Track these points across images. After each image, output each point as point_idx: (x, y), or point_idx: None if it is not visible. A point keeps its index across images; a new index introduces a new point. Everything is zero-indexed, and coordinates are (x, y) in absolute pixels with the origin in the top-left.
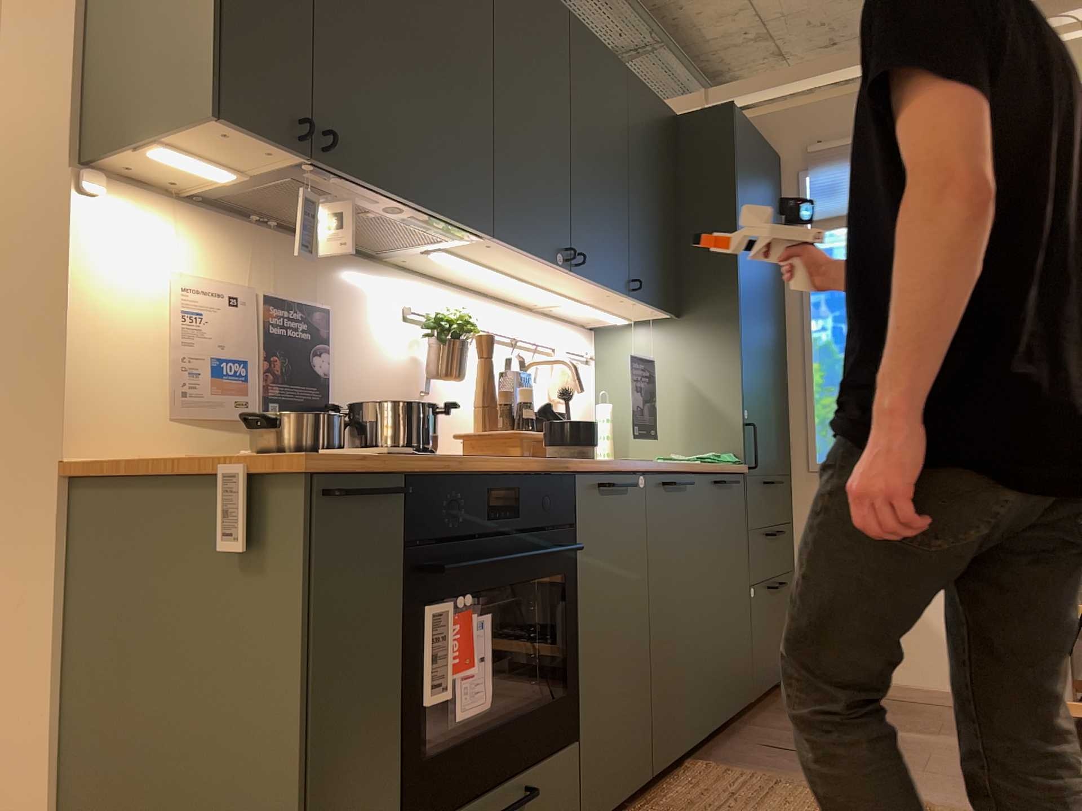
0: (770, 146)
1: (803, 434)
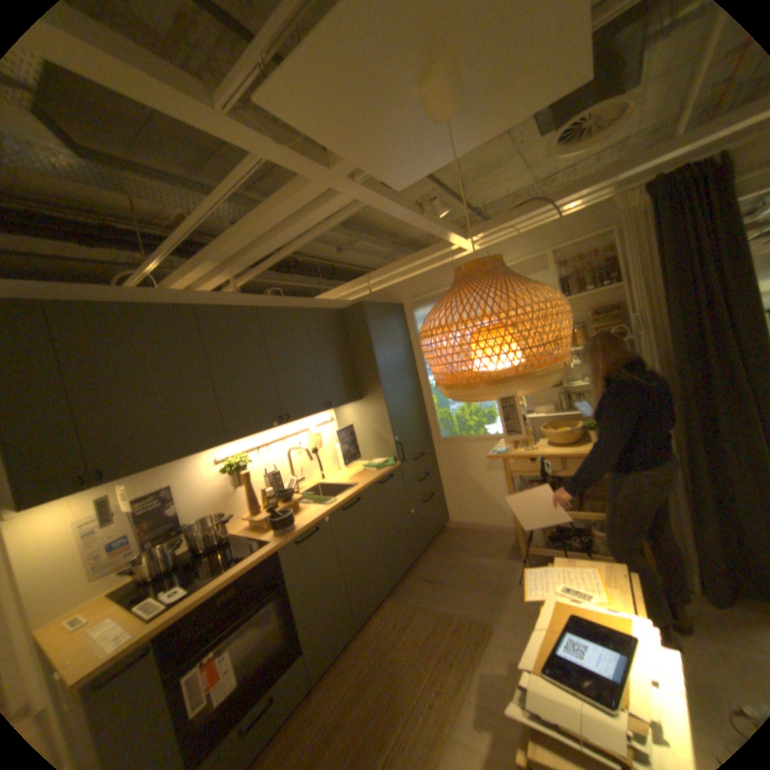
0: (397, 298)
1: (434, 426)
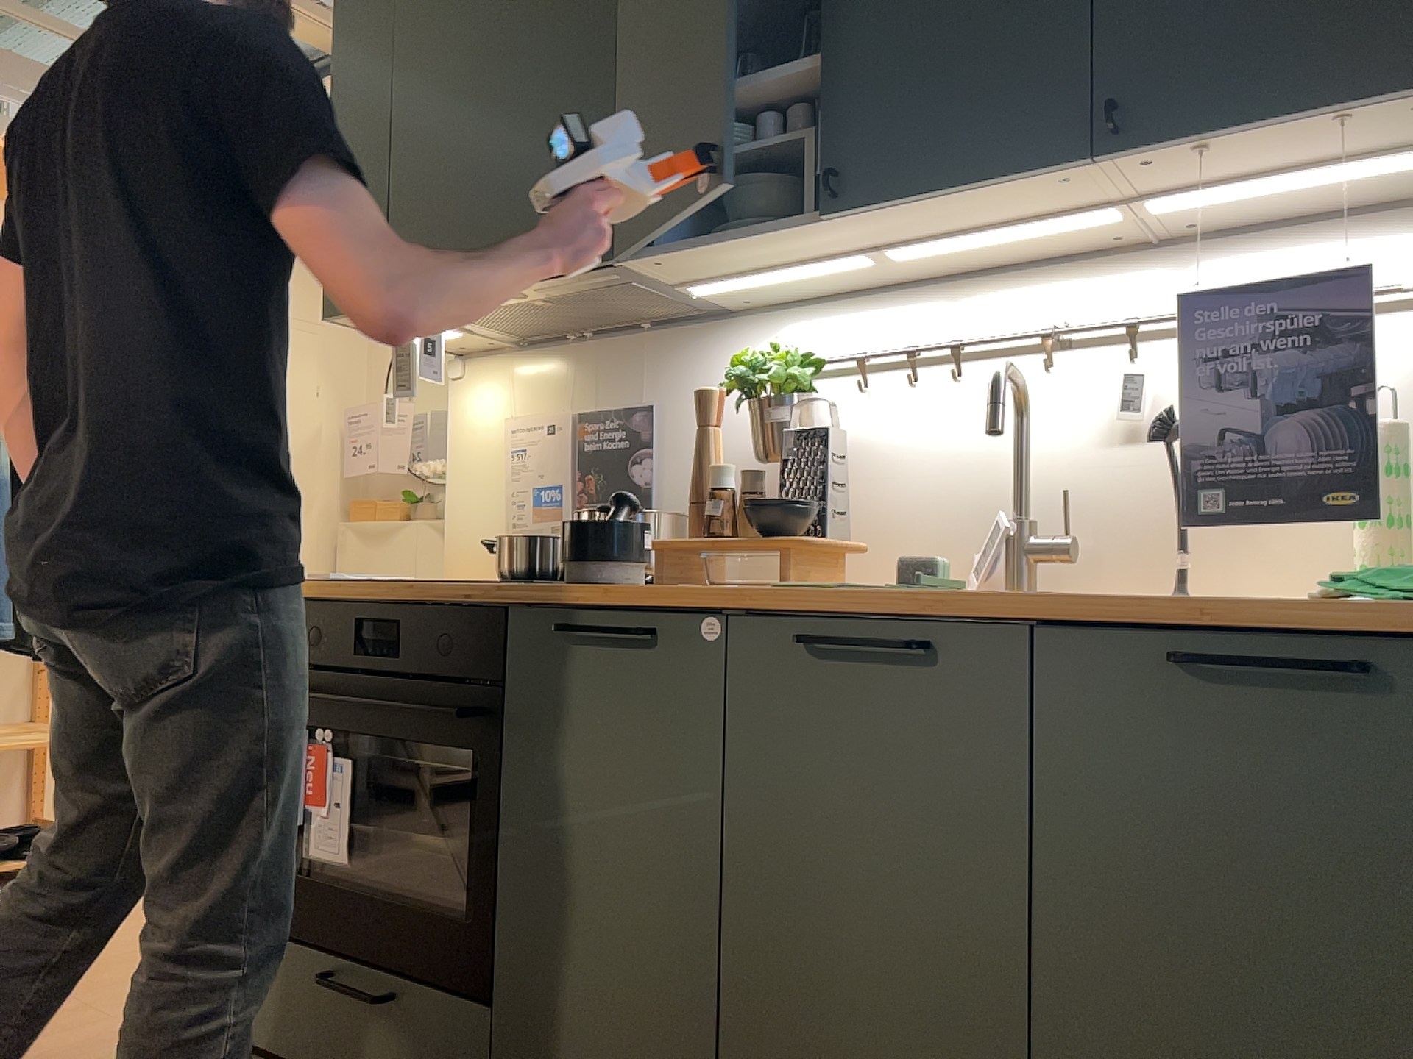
0: None
1: None
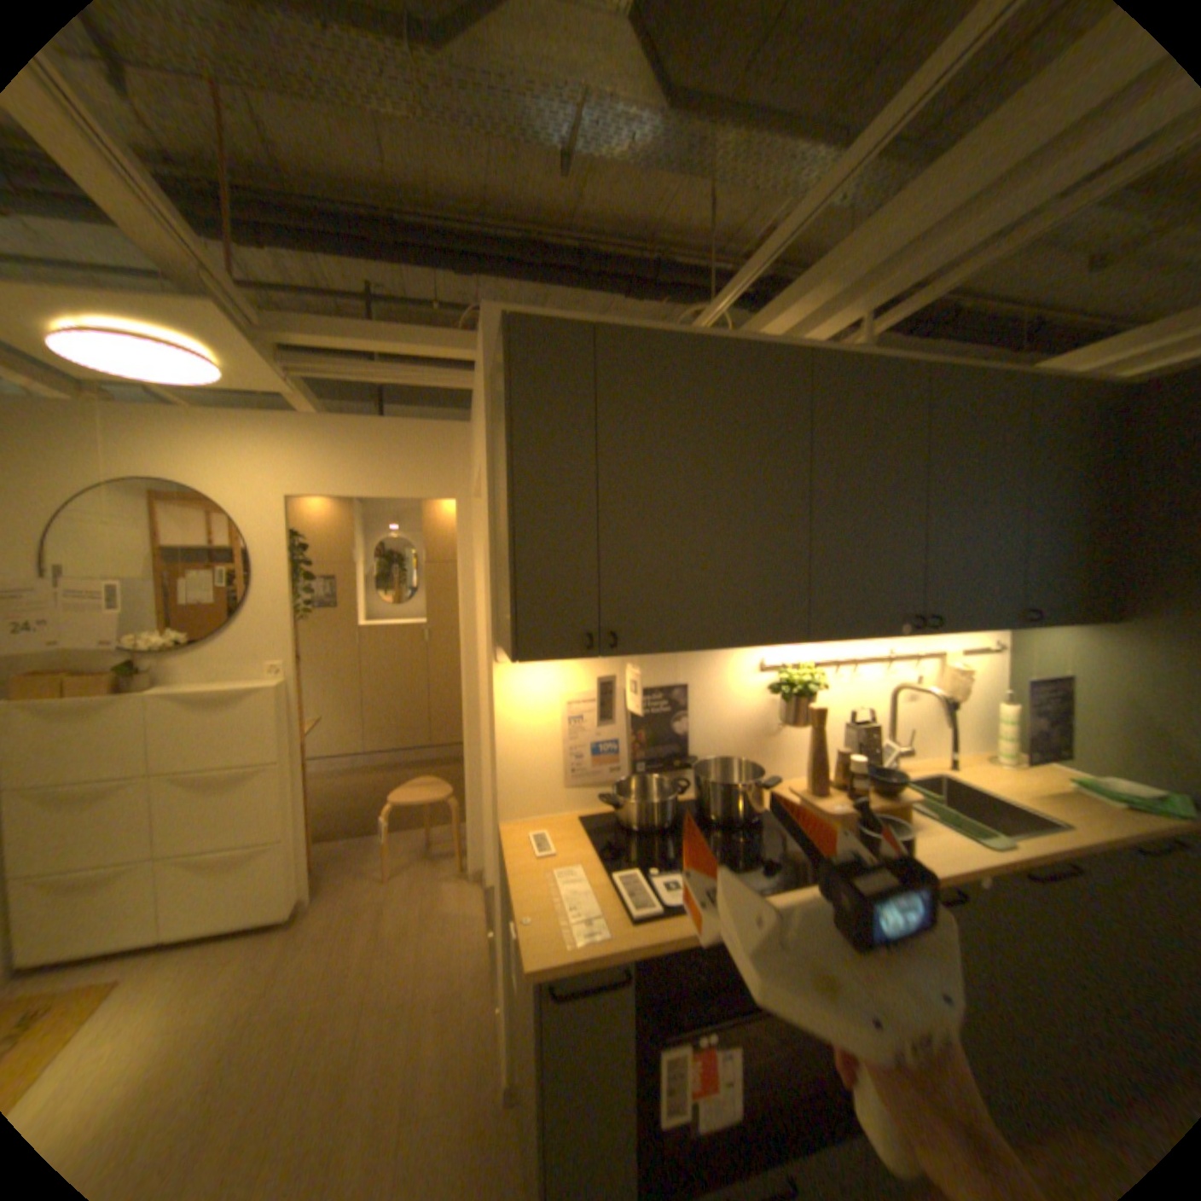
0: None
1: None
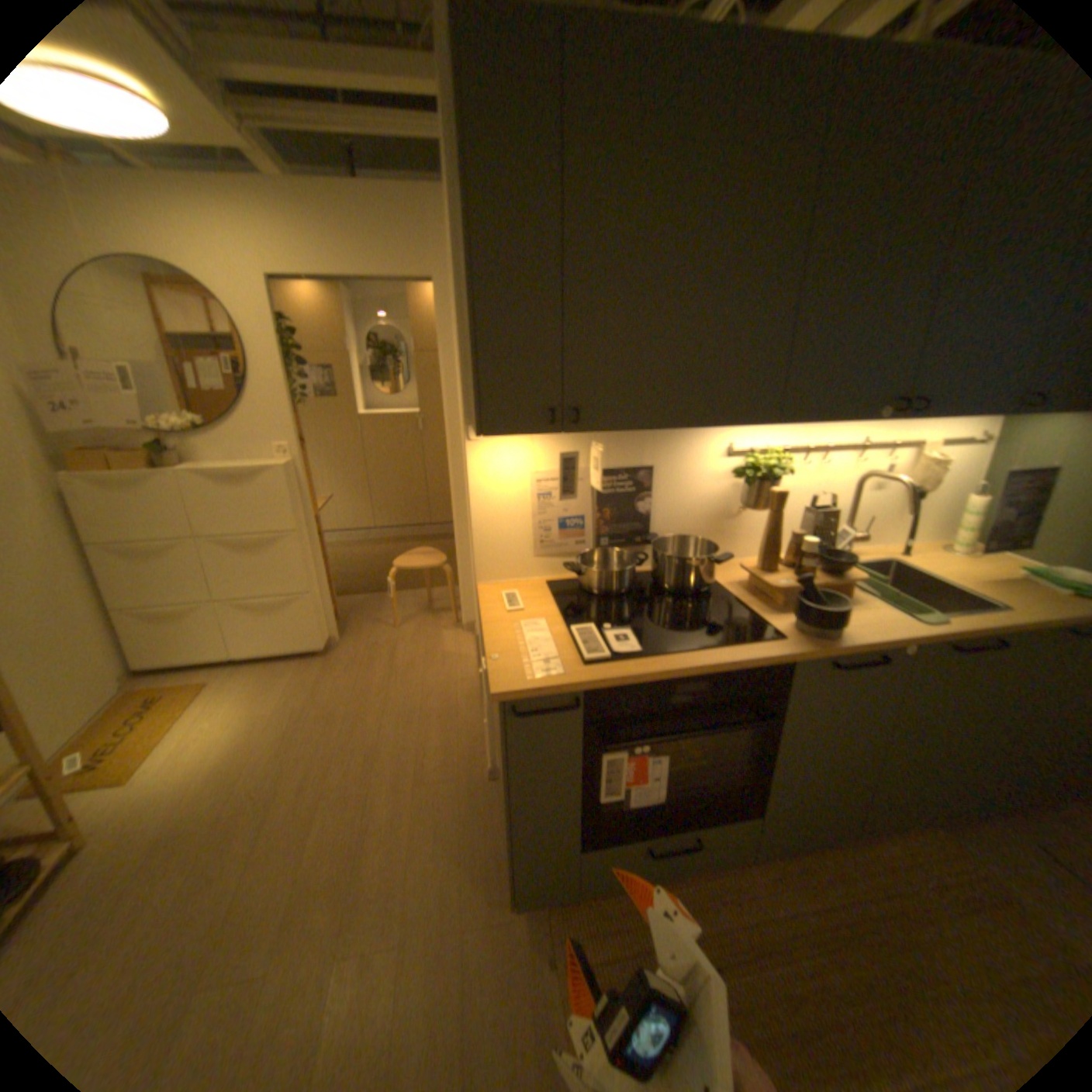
0: None
1: None
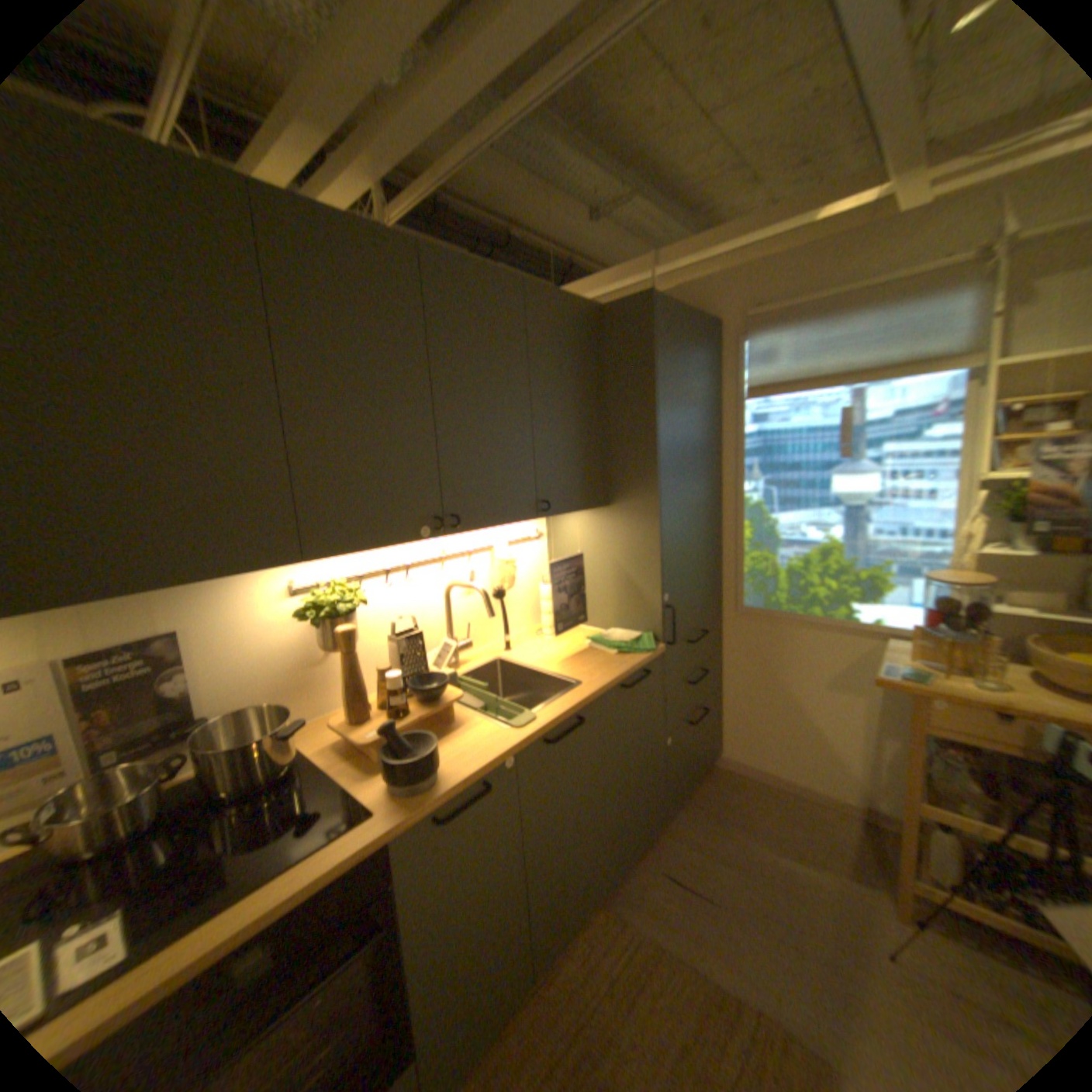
0: (714, 307)
1: (734, 581)
